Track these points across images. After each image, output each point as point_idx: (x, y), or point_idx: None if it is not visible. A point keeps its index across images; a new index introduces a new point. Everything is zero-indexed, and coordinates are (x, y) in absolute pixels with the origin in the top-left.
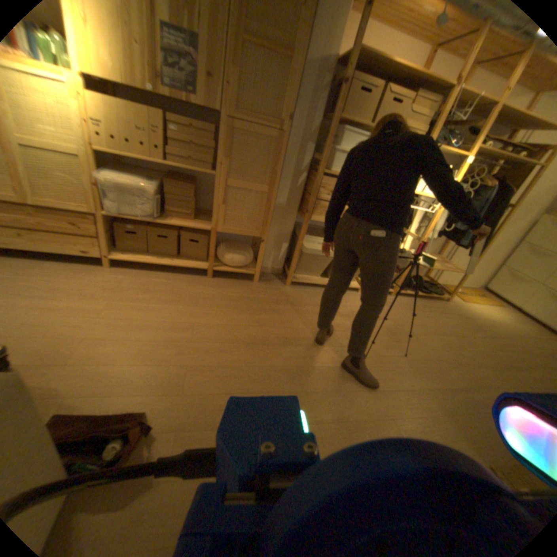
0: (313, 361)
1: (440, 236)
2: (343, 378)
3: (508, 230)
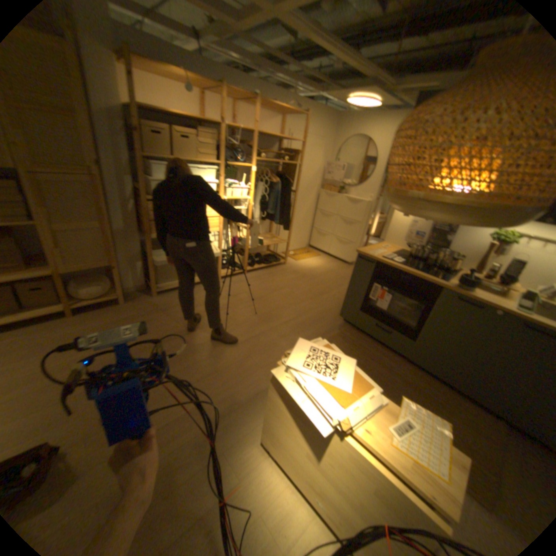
0: (188, 346)
1: (264, 220)
2: (213, 347)
3: (304, 205)
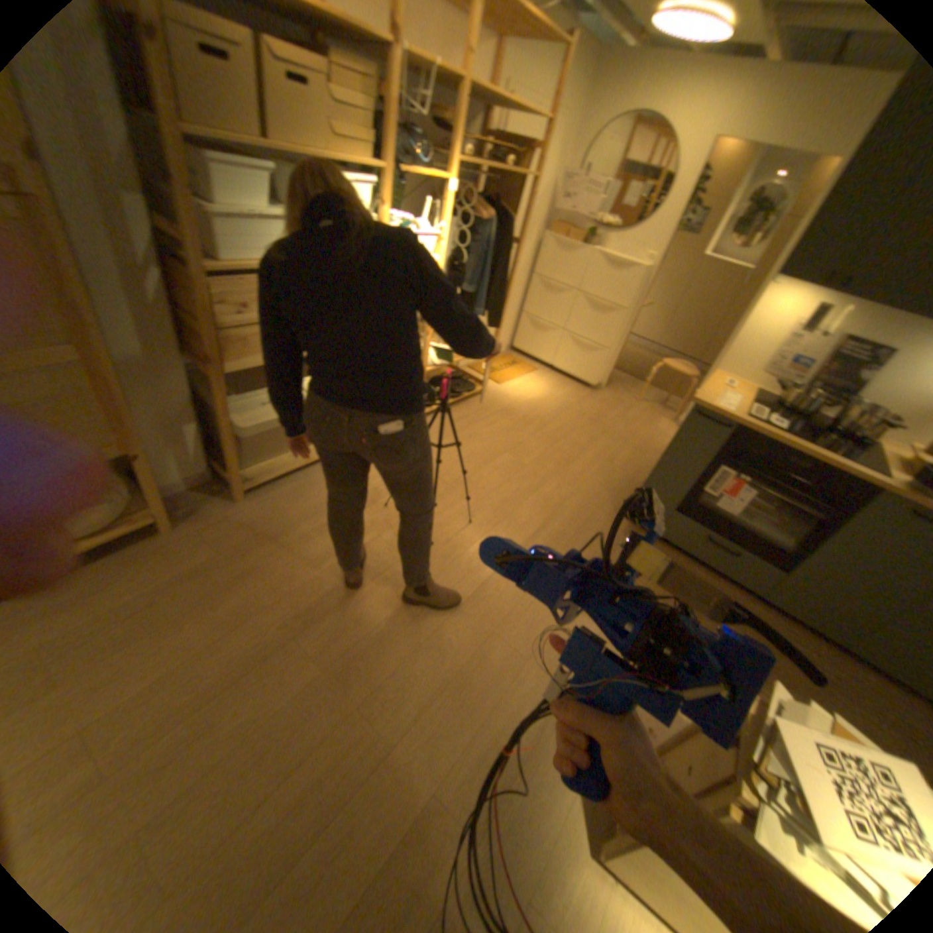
0: (363, 627)
1: None
2: (416, 622)
3: (516, 267)
